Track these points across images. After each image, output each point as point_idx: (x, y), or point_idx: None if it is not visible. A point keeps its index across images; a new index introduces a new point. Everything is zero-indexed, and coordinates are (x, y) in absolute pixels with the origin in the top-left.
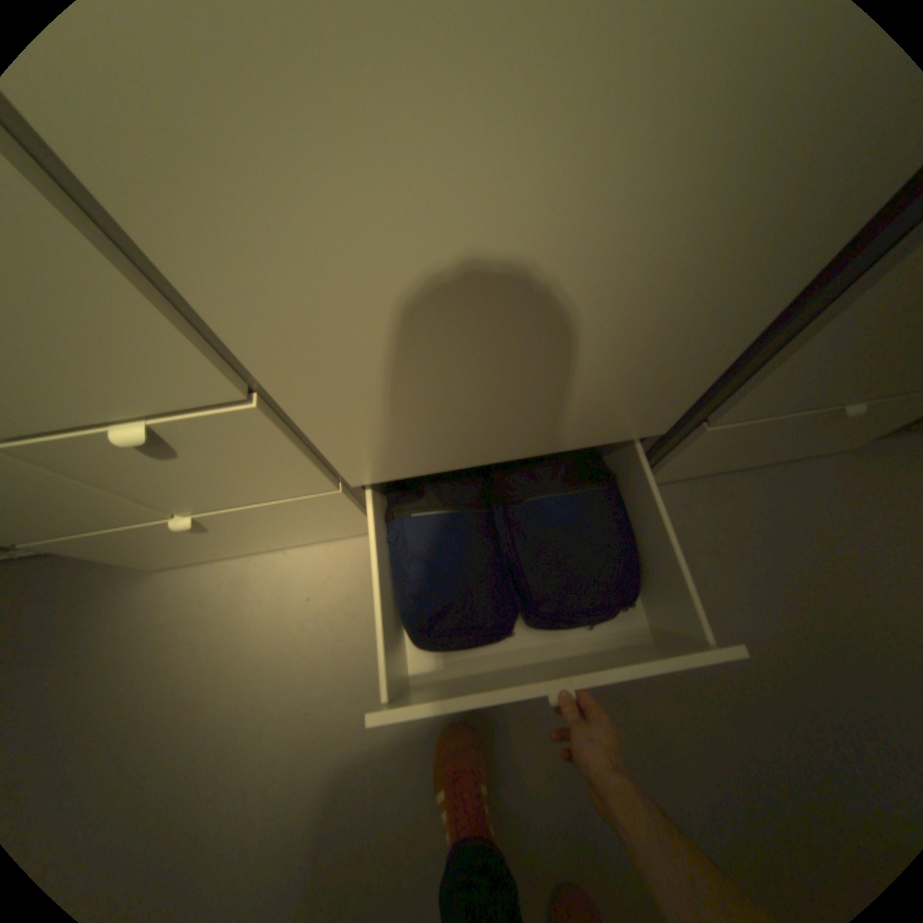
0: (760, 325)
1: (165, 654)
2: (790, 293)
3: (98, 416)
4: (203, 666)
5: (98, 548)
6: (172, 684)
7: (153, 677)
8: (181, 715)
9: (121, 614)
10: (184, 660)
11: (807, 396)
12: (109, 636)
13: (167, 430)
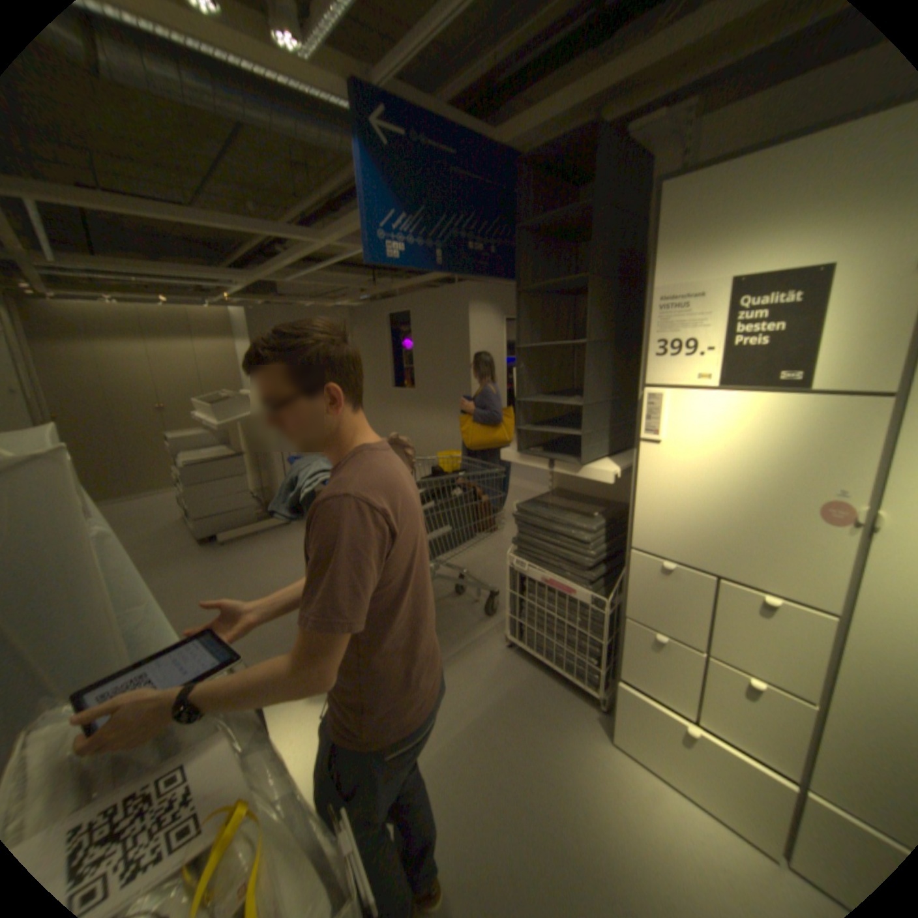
0: None
1: (603, 786)
2: None
3: (757, 675)
4: (621, 813)
5: (638, 709)
6: (601, 804)
7: (593, 791)
8: (598, 824)
9: (591, 747)
10: (612, 799)
11: None
12: (581, 751)
13: (771, 695)
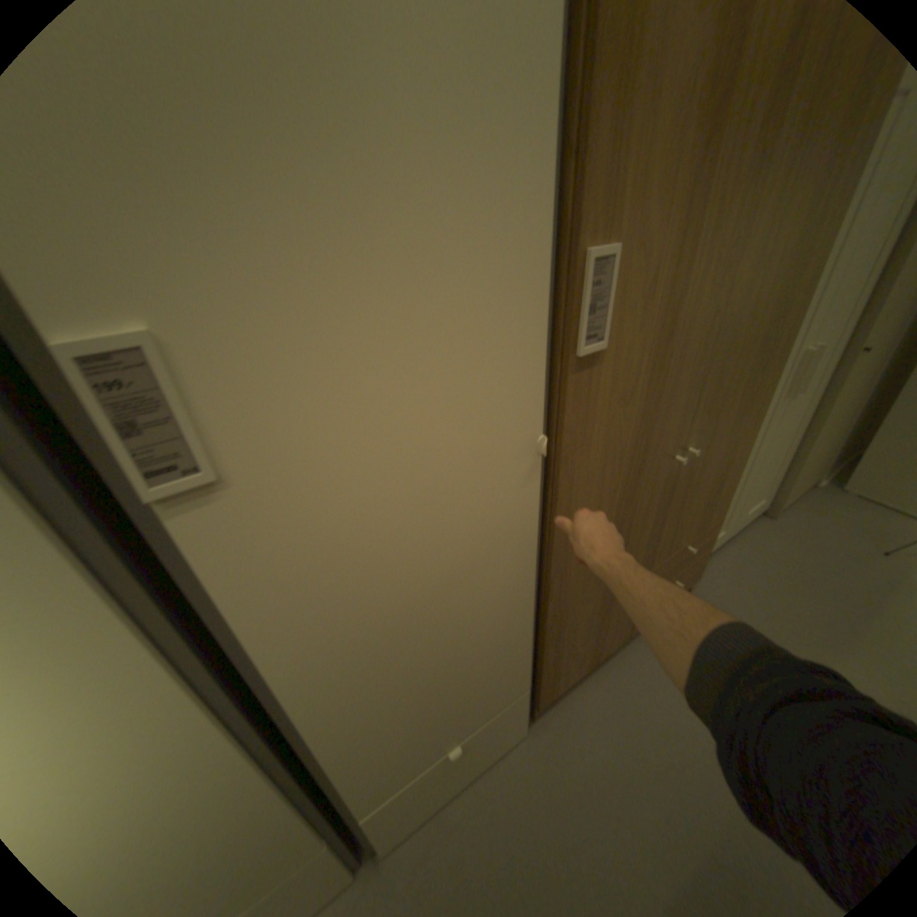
0: (291, 805)
1: None
2: (283, 796)
3: None
4: None
5: None
6: None
7: None
8: None
9: None
10: None
11: (399, 780)
12: None
13: None
